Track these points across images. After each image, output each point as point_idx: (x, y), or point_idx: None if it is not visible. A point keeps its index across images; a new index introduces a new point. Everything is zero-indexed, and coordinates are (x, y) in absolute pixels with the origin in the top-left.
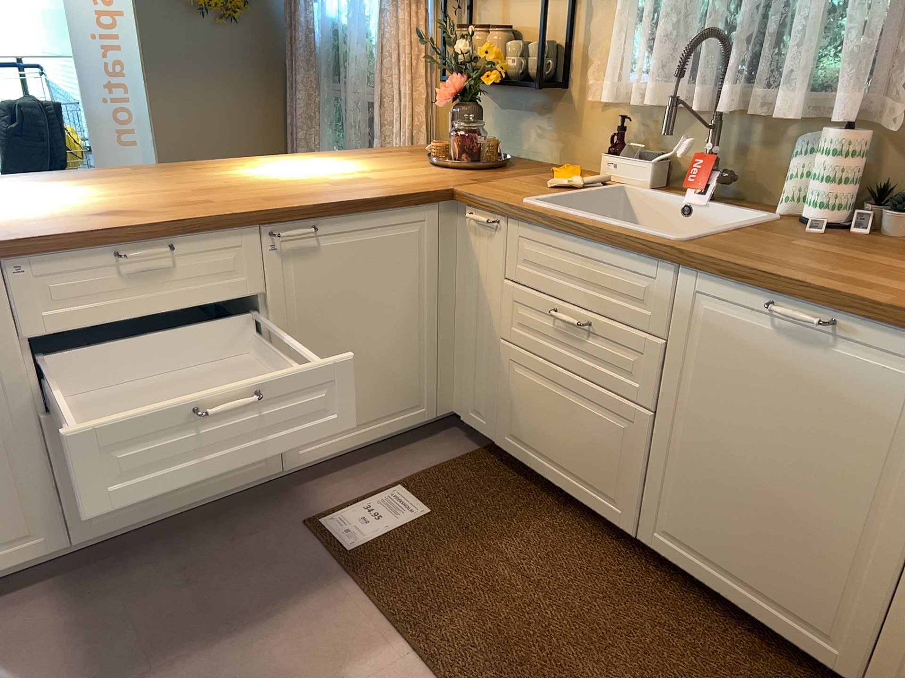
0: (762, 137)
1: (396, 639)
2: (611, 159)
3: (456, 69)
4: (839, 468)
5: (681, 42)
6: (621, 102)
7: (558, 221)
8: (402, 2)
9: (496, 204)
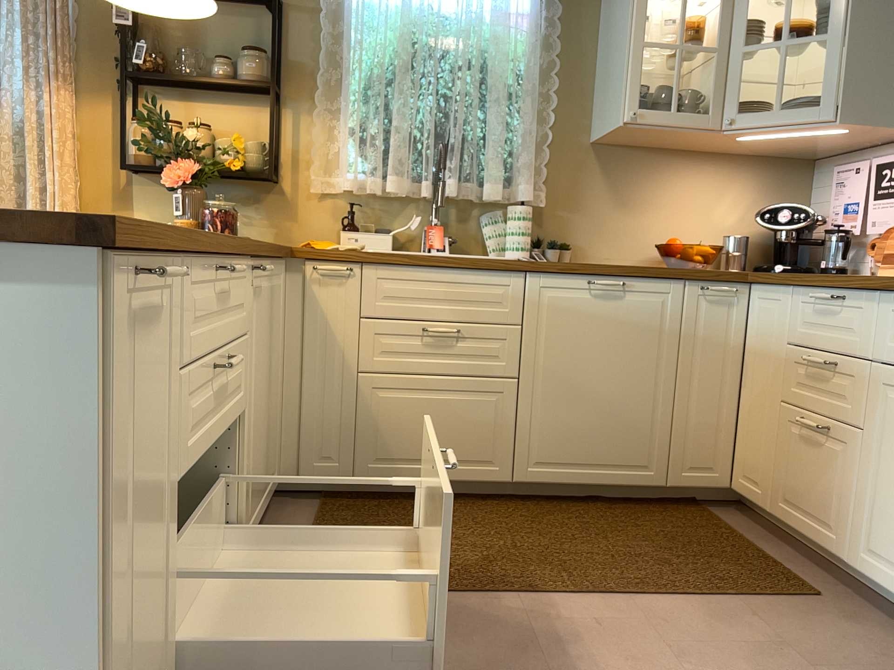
0: (459, 213)
1: (496, 598)
2: (352, 233)
3: (179, 154)
4: (639, 362)
5: (406, 149)
6: (357, 189)
7: (423, 258)
8: (51, 84)
9: (350, 254)
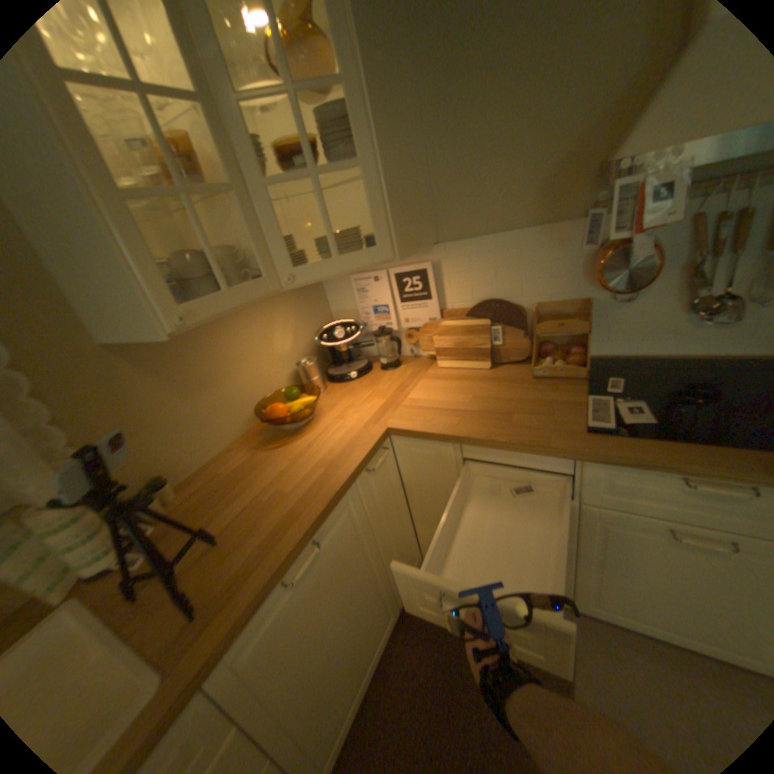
0: None
1: None
2: None
3: None
4: (355, 577)
5: None
6: None
7: None
8: None
9: None
